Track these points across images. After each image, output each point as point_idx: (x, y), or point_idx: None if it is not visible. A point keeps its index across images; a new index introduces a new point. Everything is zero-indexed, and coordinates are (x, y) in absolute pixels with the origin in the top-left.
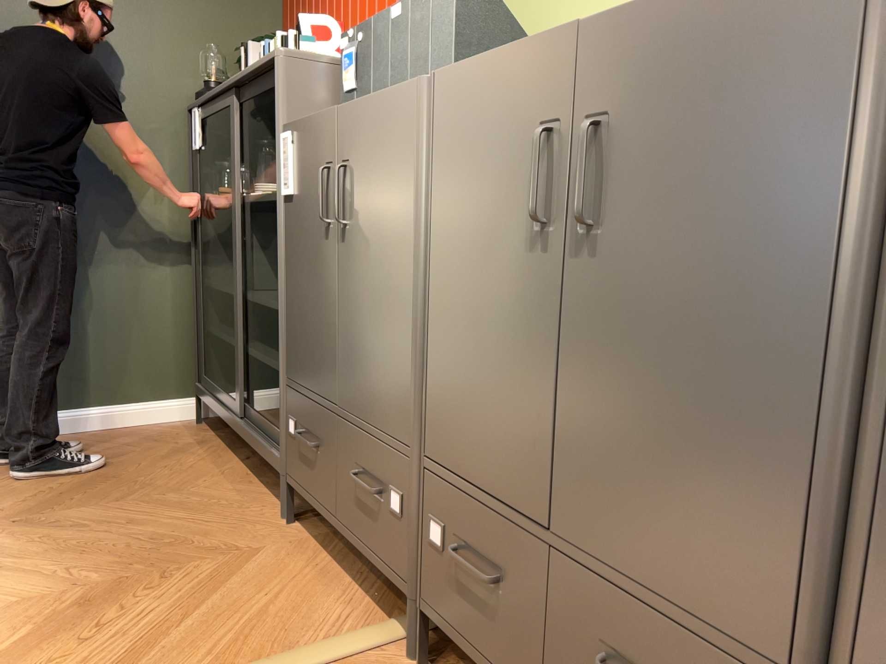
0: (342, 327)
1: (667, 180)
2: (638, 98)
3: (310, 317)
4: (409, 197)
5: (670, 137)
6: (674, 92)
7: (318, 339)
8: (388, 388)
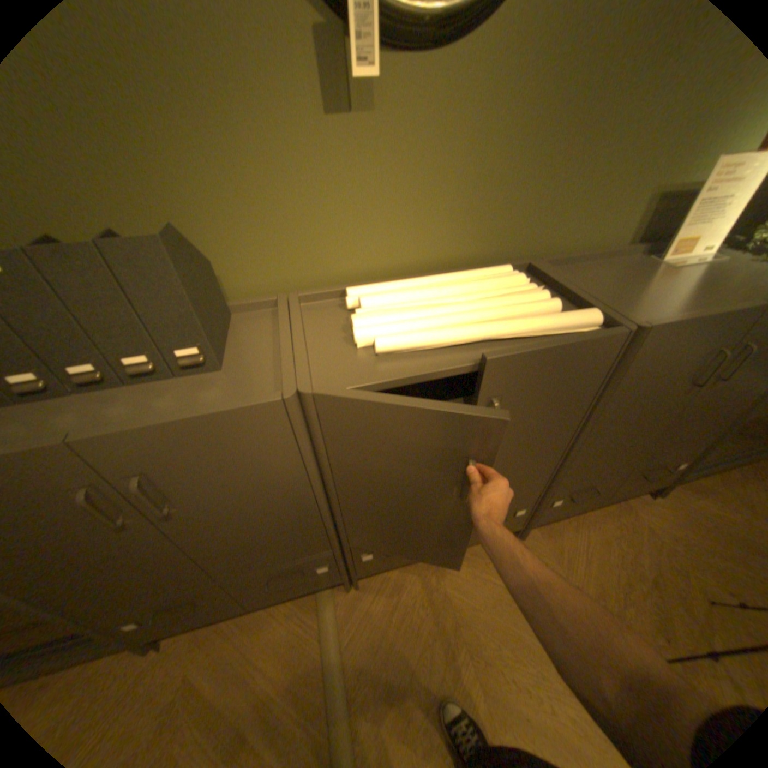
0: (206, 552)
1: (529, 411)
2: (521, 387)
3: (125, 574)
4: (295, 464)
5: (534, 398)
6: (540, 383)
7: (155, 575)
8: (299, 544)
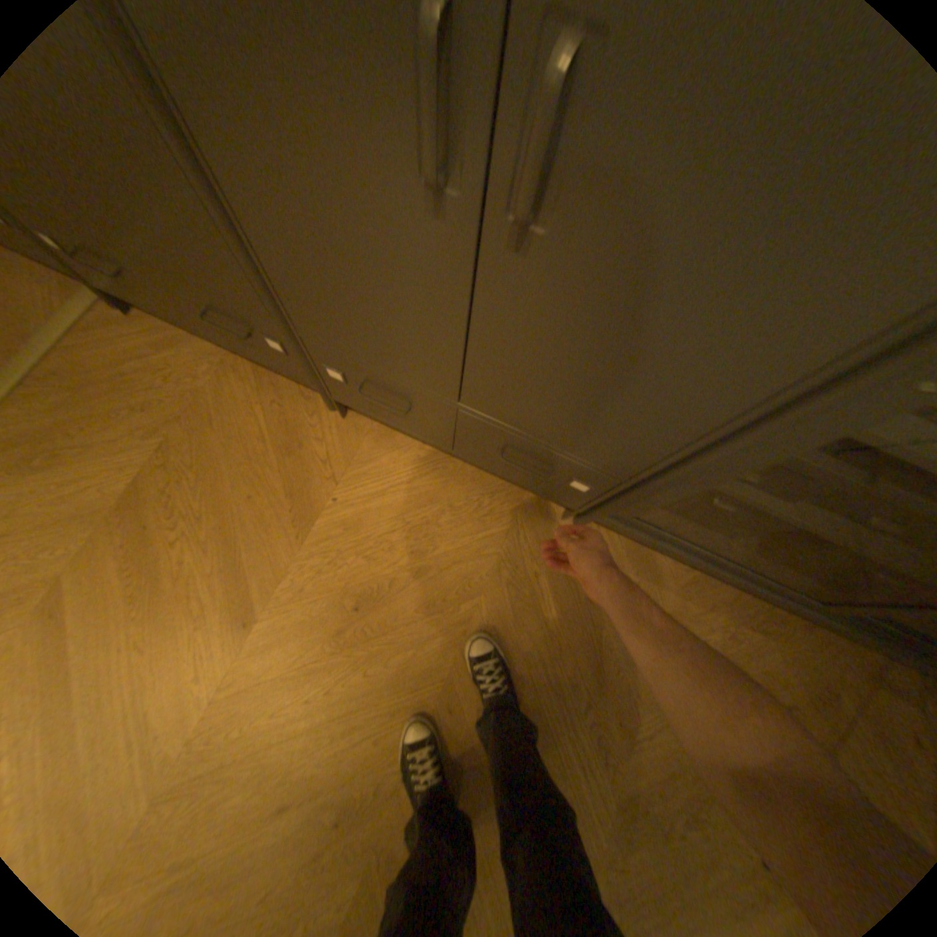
0: None
1: None
2: None
3: None
4: None
5: None
6: None
7: None
8: None
